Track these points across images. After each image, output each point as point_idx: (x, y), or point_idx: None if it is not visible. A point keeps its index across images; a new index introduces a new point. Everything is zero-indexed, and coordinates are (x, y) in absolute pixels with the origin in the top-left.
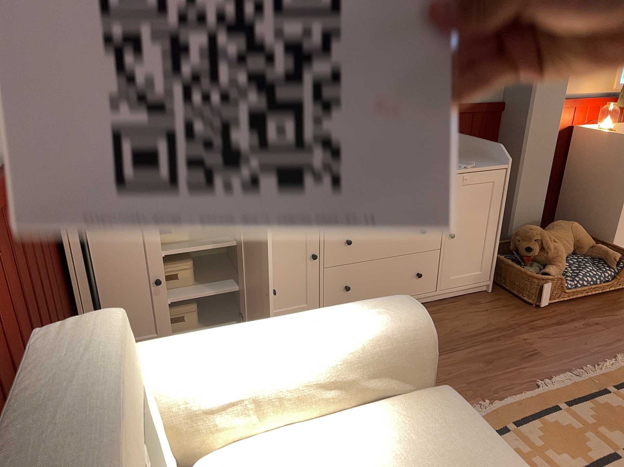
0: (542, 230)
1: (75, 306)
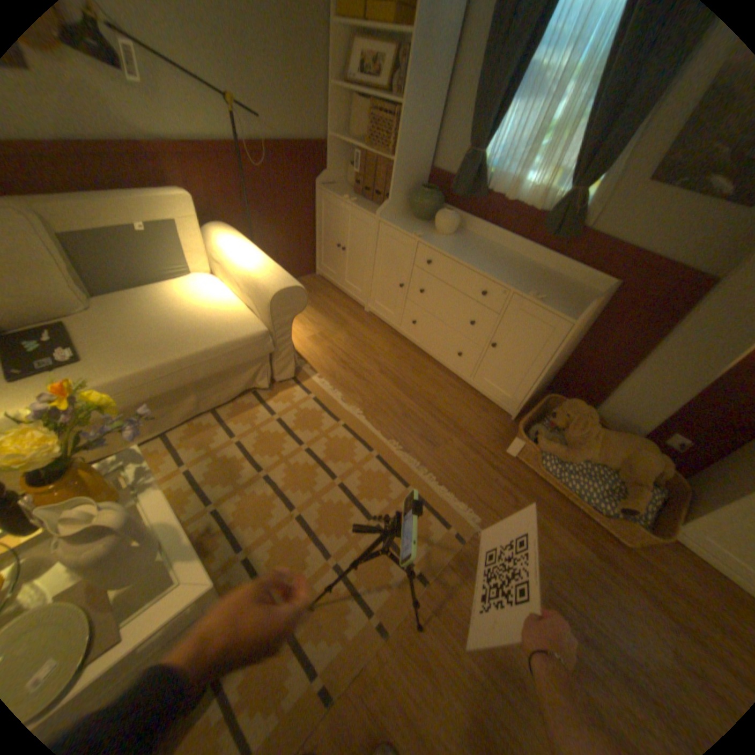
0: (592, 418)
1: (315, 238)
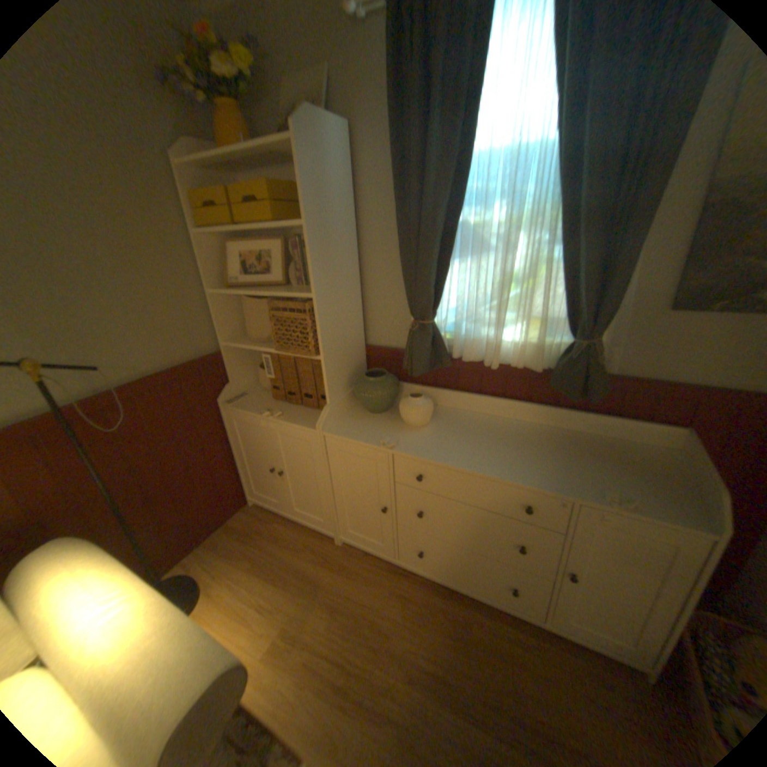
0: None
1: (235, 462)
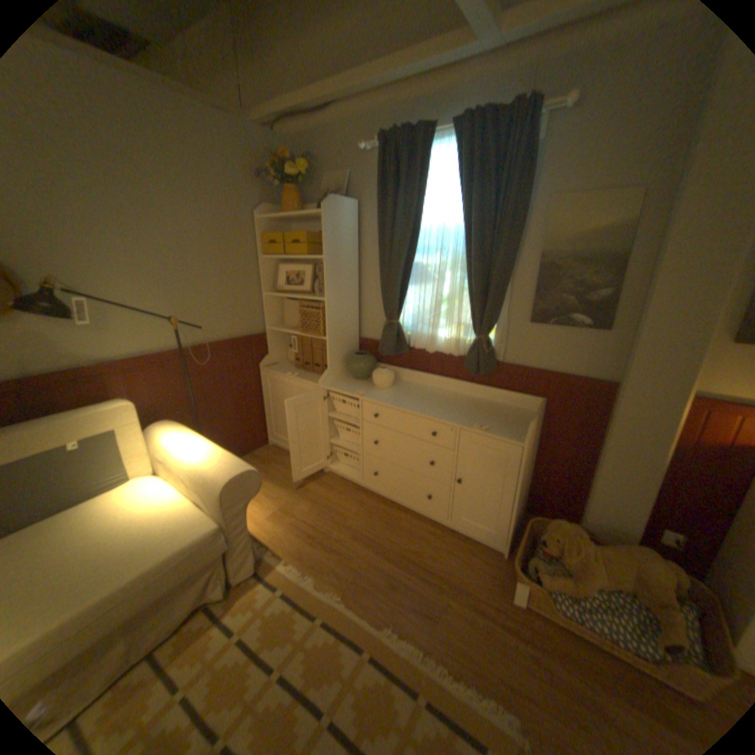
0: (581, 537)
1: (264, 411)
